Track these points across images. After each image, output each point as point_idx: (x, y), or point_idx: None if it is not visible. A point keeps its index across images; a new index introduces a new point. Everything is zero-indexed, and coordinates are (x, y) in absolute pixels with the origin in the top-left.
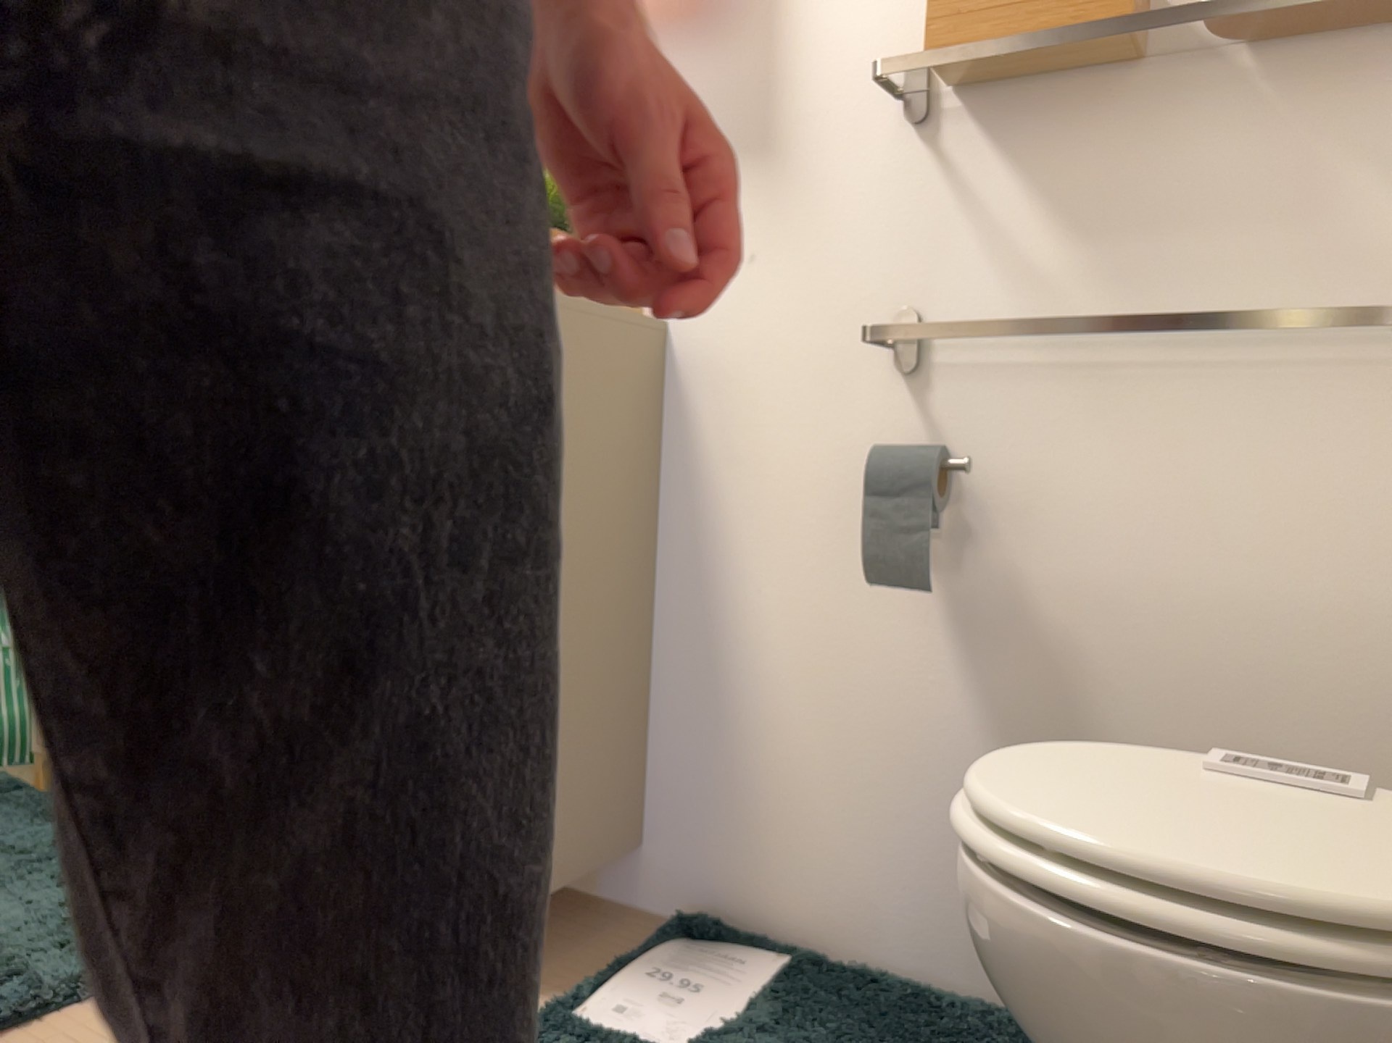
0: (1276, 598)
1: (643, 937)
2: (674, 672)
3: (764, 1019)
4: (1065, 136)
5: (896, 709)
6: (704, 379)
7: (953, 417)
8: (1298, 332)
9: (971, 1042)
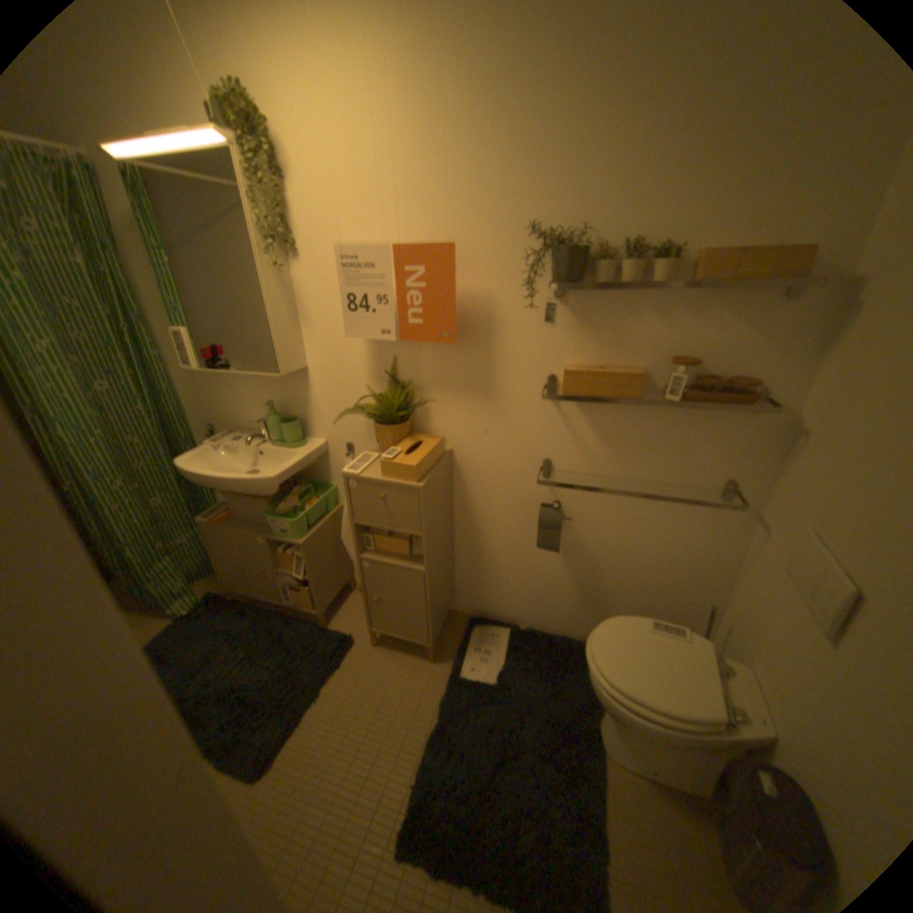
0: (658, 550)
1: (462, 625)
2: (463, 553)
3: (513, 662)
4: (606, 412)
5: (540, 568)
6: (469, 470)
7: (562, 493)
8: (676, 483)
9: (568, 657)
